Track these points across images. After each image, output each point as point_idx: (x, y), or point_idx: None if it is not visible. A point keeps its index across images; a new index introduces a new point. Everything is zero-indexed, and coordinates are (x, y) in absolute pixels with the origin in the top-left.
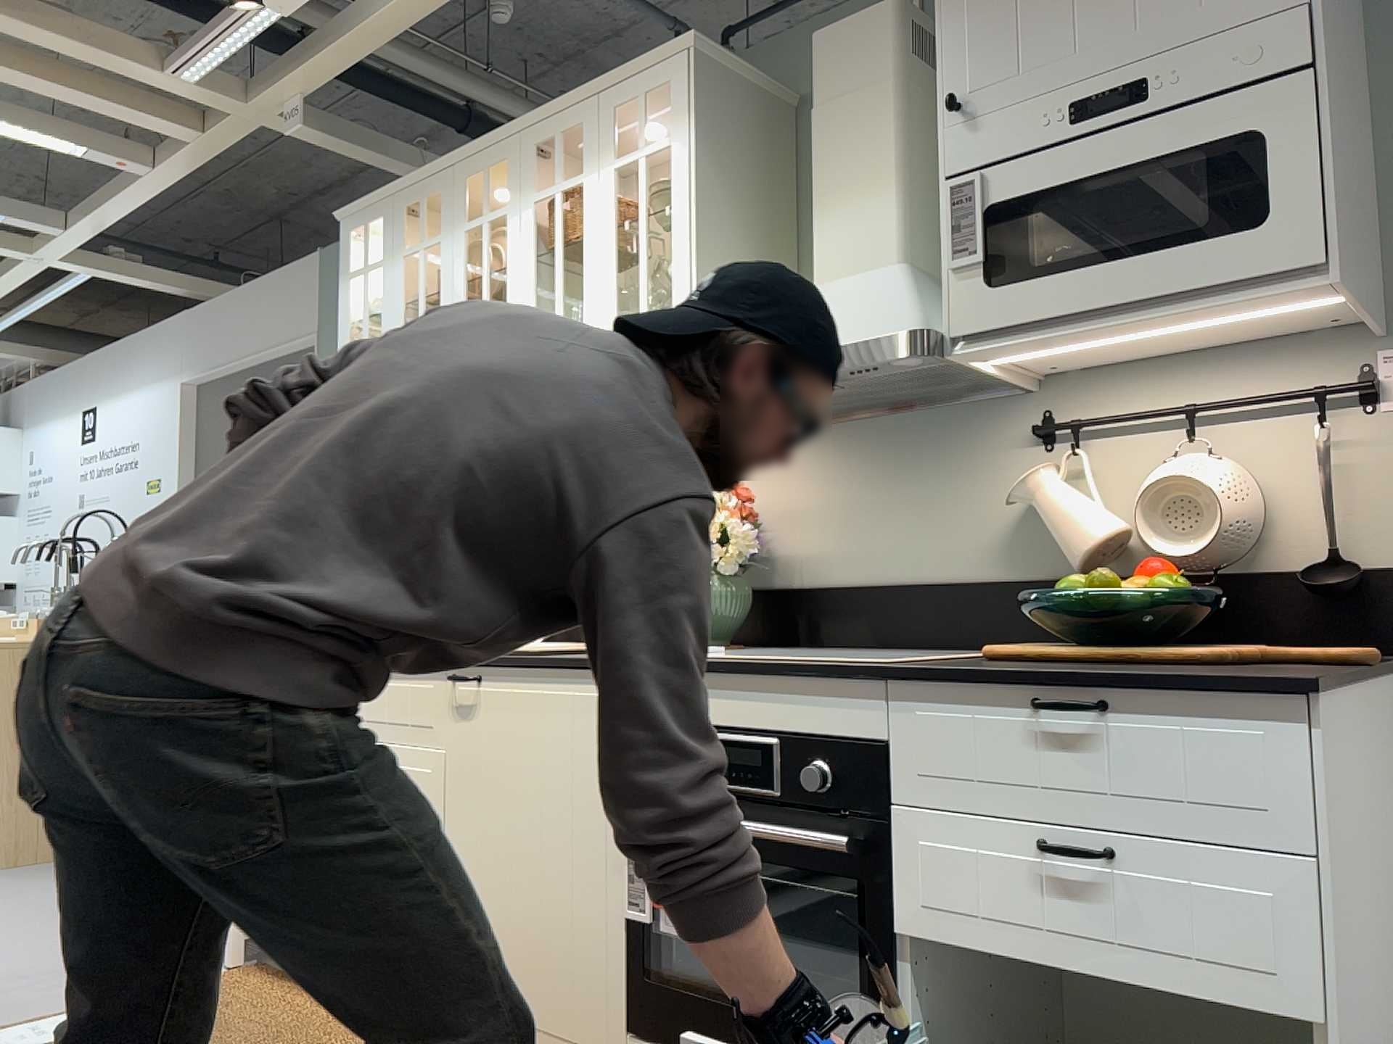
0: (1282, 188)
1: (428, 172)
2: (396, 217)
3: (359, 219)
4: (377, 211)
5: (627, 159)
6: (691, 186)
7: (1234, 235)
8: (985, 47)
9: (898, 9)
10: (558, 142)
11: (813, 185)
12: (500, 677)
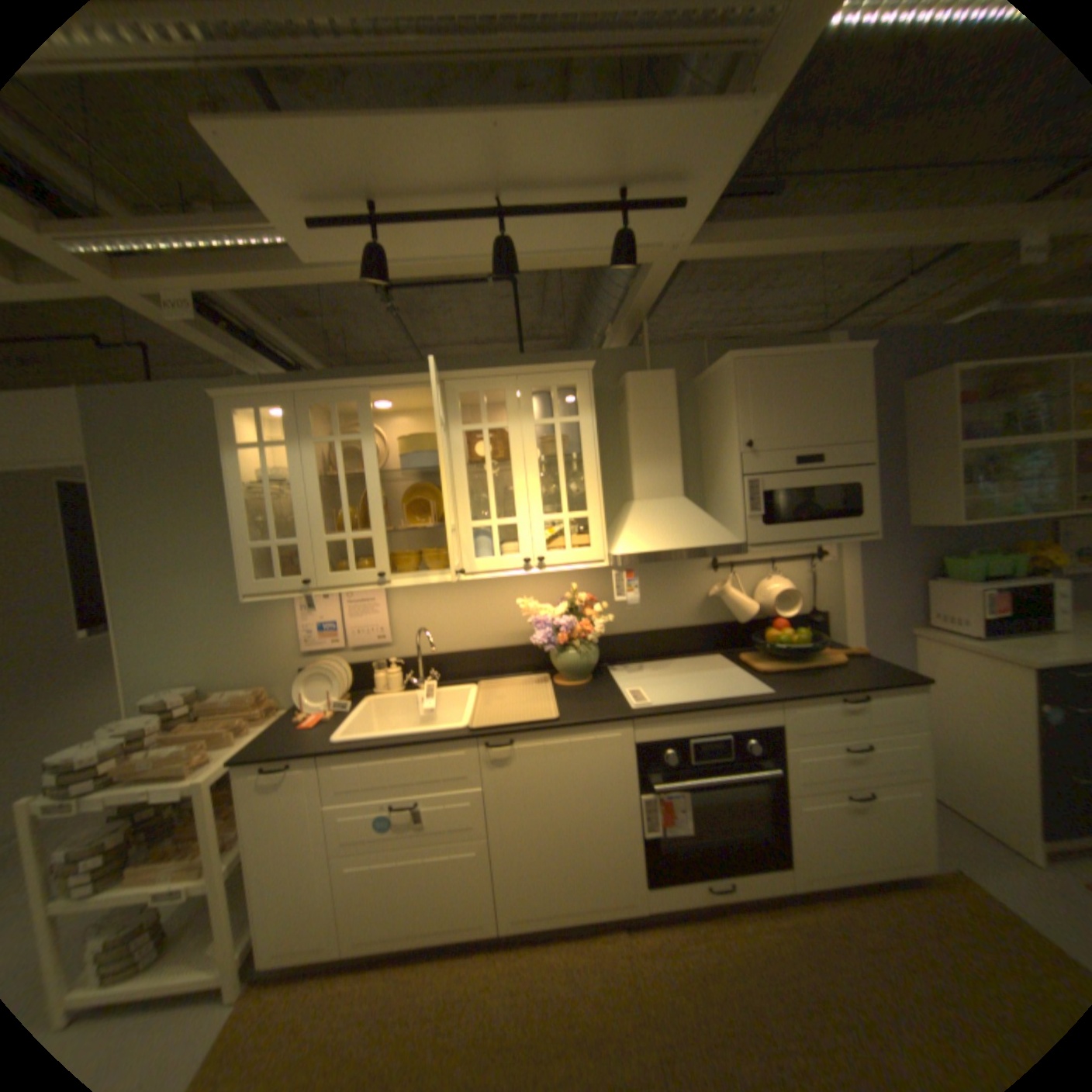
0: (869, 506)
1: (341, 385)
2: (300, 411)
3: (244, 403)
4: (271, 401)
5: (546, 422)
6: (597, 448)
7: (854, 520)
8: (762, 422)
9: (676, 375)
10: (483, 396)
11: (634, 451)
12: (534, 738)
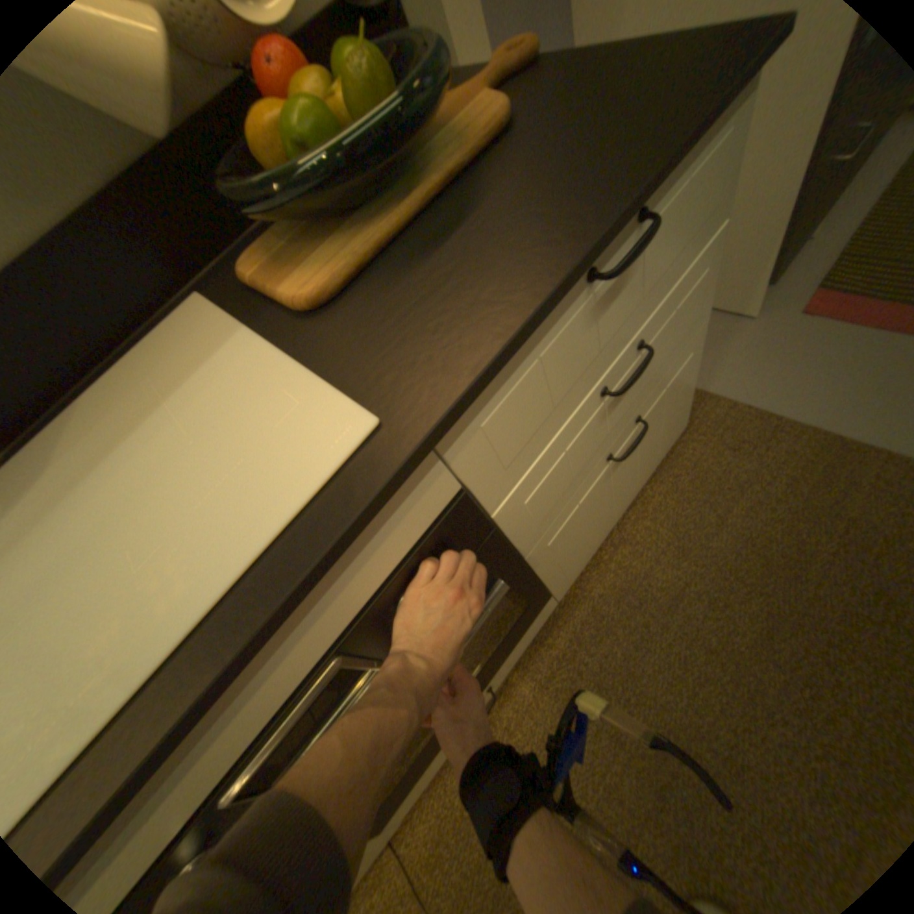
0: None
1: None
2: None
3: None
4: None
5: None
6: None
7: None
8: None
9: None
10: None
11: None
12: None
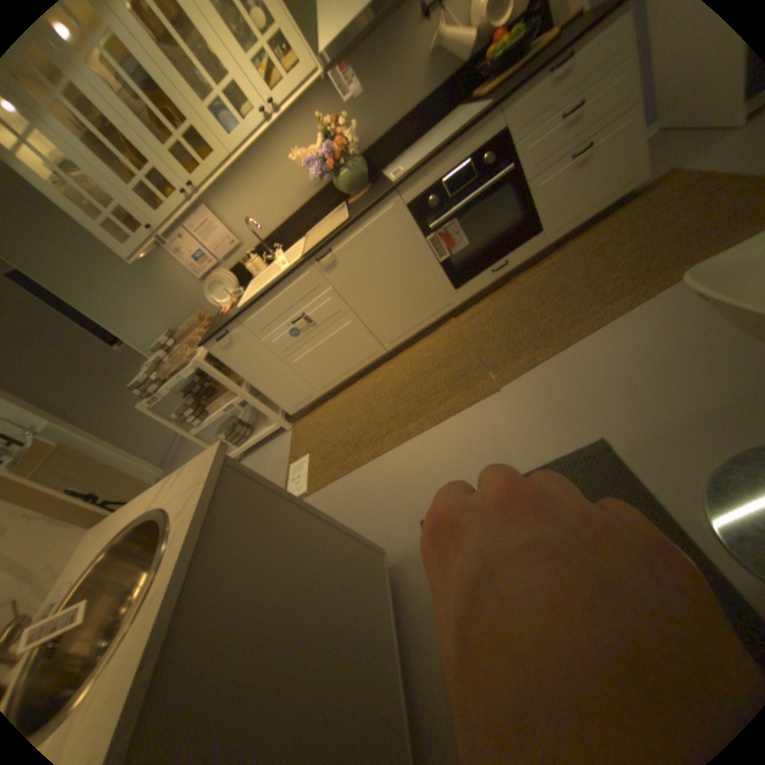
0: None
1: None
2: None
3: None
4: None
5: None
6: None
7: None
8: None
9: None
10: None
11: None
12: (341, 238)
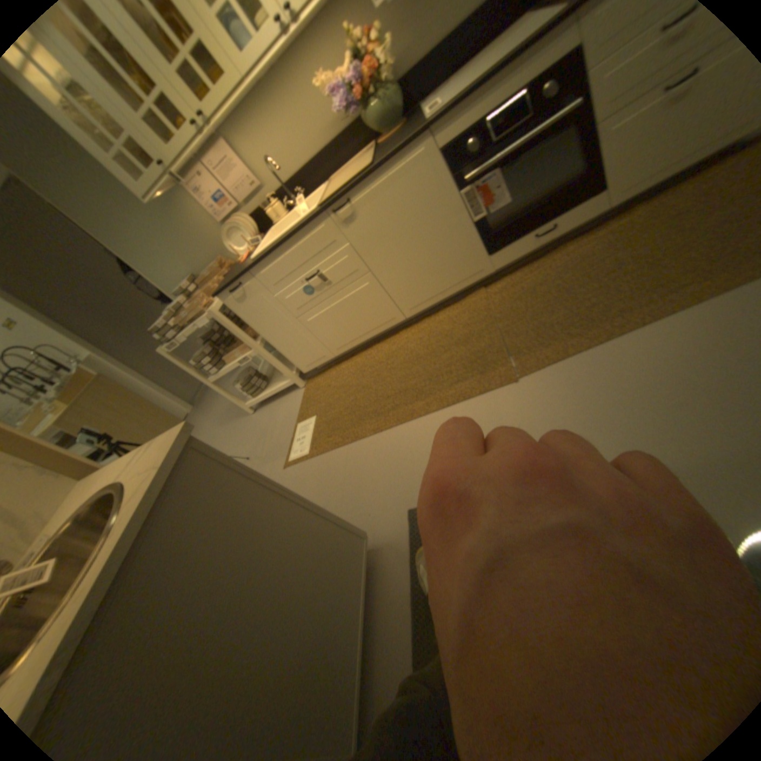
0: None
1: None
2: None
3: None
4: None
5: None
6: None
7: None
8: None
9: None
10: None
11: None
12: (360, 188)
